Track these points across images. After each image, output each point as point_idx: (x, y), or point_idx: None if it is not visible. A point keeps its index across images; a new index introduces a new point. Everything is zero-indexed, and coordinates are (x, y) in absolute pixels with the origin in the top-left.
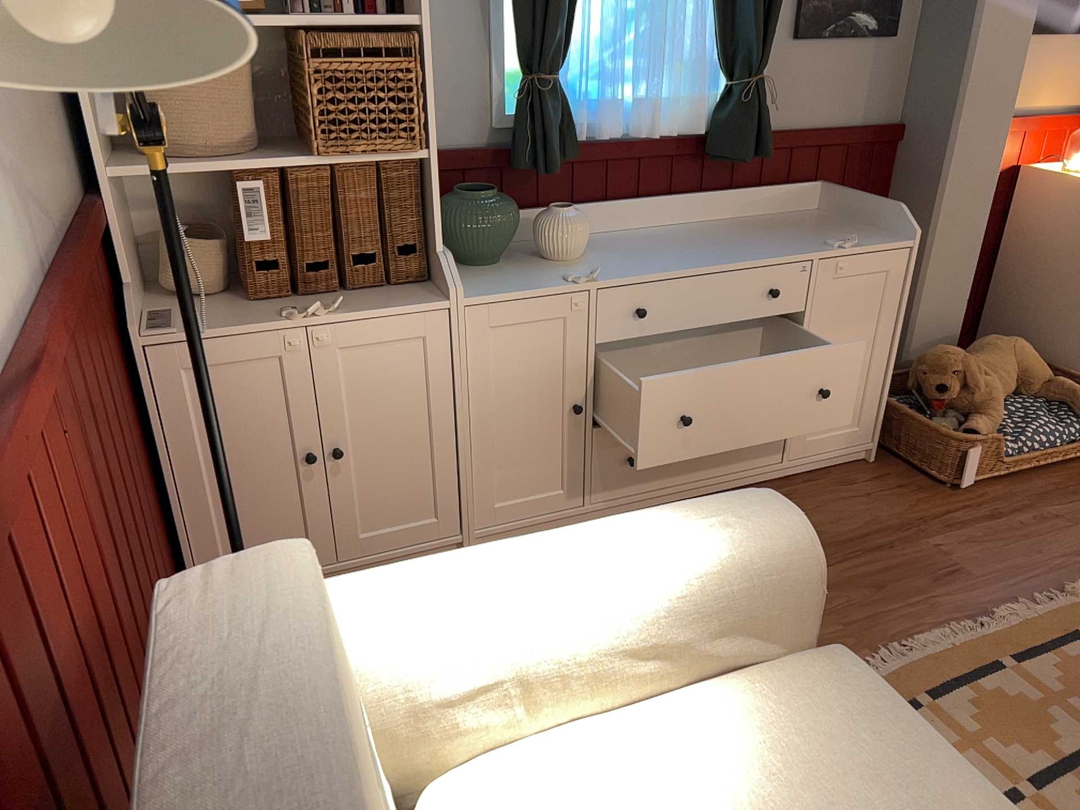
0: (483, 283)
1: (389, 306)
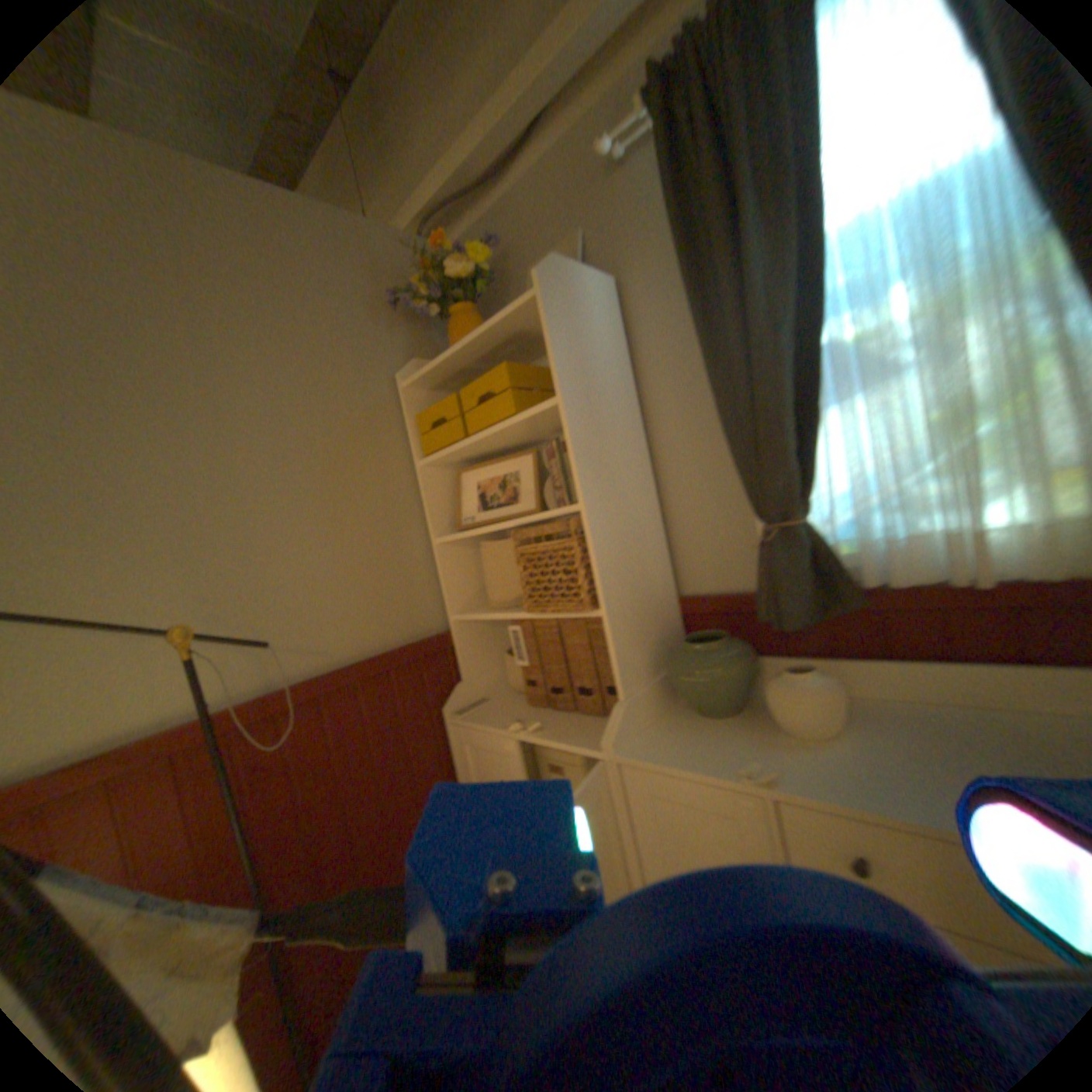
0: (668, 740)
1: (573, 739)
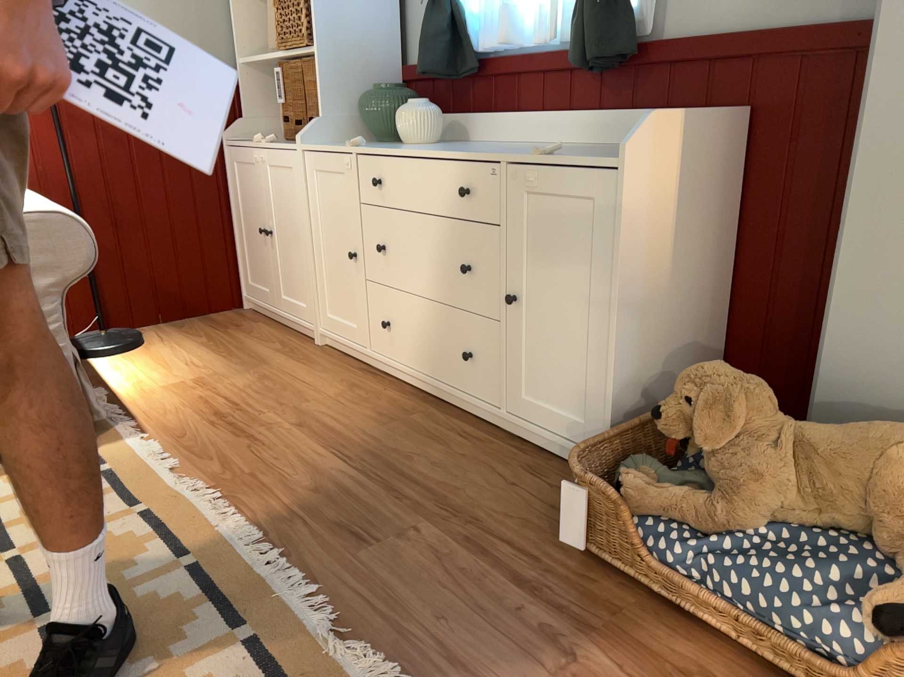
0: (335, 145)
1: (286, 146)
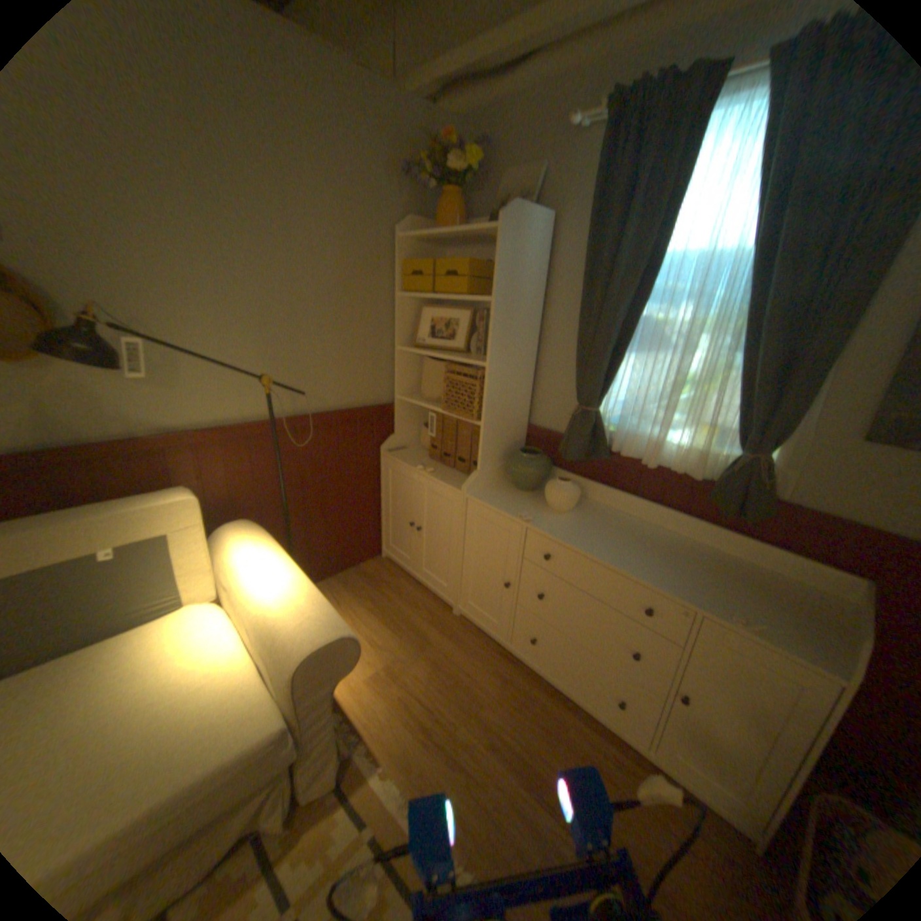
0: (492, 494)
1: (447, 482)
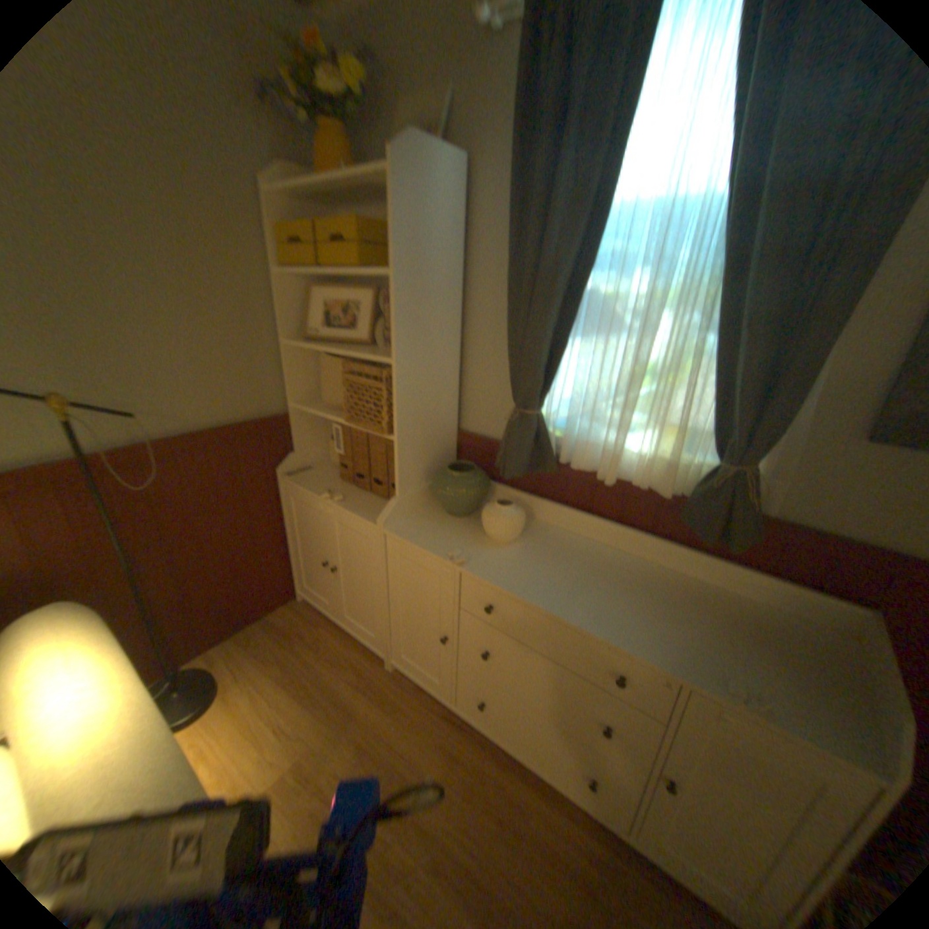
0: (417, 525)
1: (360, 512)
